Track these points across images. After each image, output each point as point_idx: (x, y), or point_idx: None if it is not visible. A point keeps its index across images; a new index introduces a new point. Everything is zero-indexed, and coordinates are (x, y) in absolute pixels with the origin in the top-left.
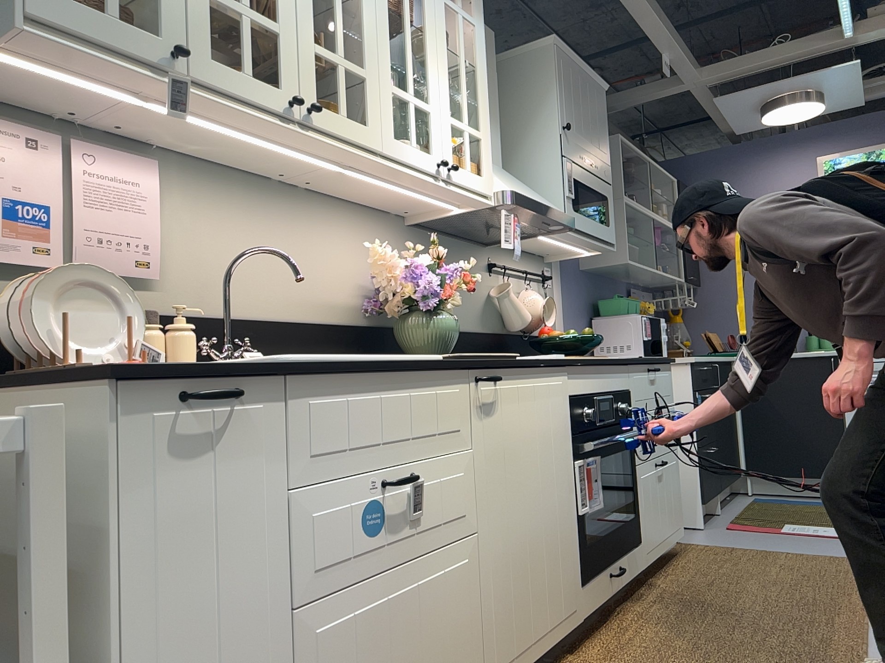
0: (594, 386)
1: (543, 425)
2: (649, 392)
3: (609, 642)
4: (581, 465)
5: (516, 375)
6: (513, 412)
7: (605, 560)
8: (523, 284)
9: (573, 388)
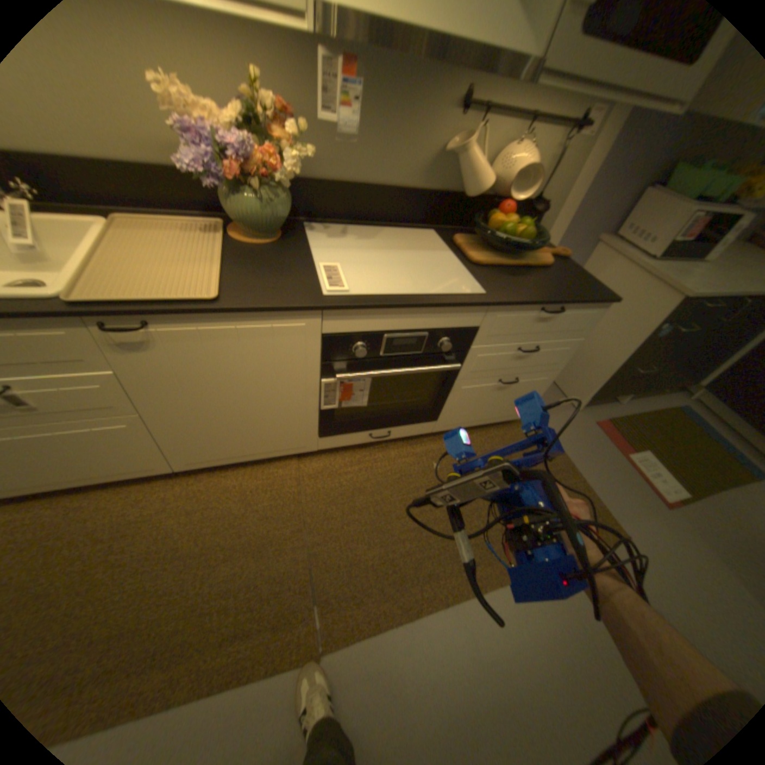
0: (384, 325)
1: (255, 357)
2: (523, 329)
3: (333, 466)
4: (330, 382)
5: (194, 320)
6: (189, 348)
7: (364, 428)
8: (526, 130)
9: (333, 327)
